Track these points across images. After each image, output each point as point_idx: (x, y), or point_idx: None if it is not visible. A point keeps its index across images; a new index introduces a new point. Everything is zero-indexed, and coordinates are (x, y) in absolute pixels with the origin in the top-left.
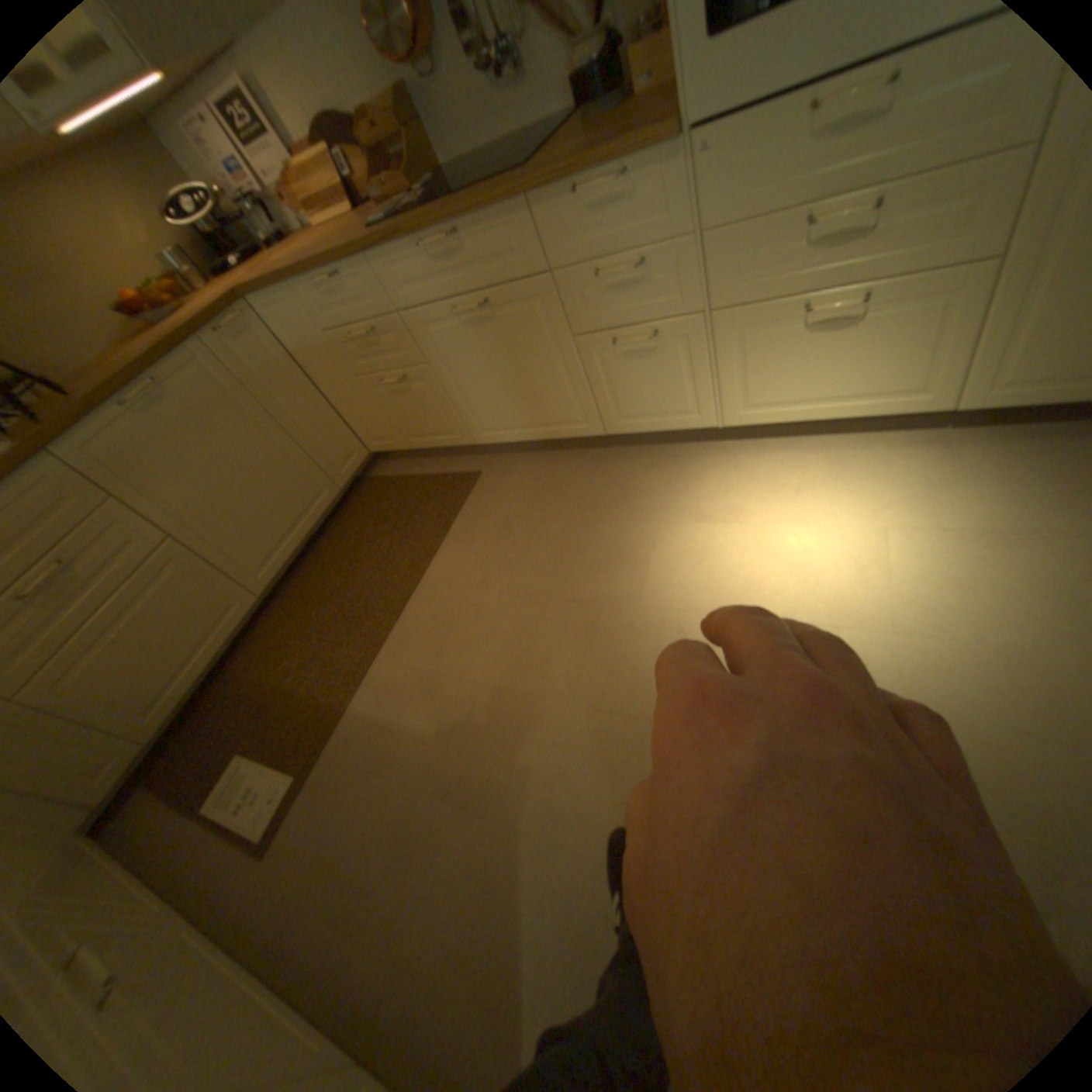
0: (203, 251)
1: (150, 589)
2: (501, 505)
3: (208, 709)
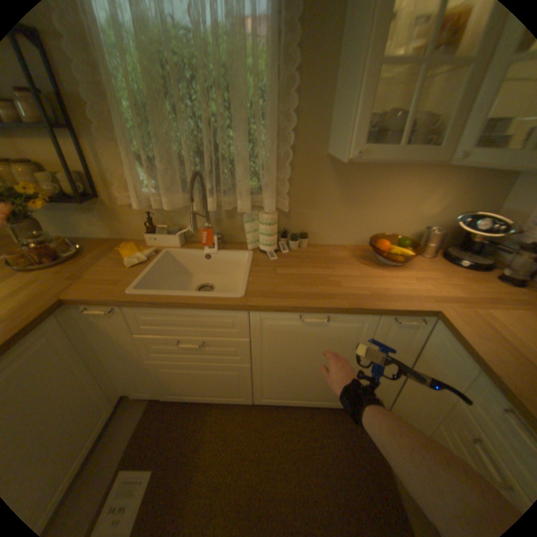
0: (456, 235)
1: (220, 372)
2: None
3: (187, 414)
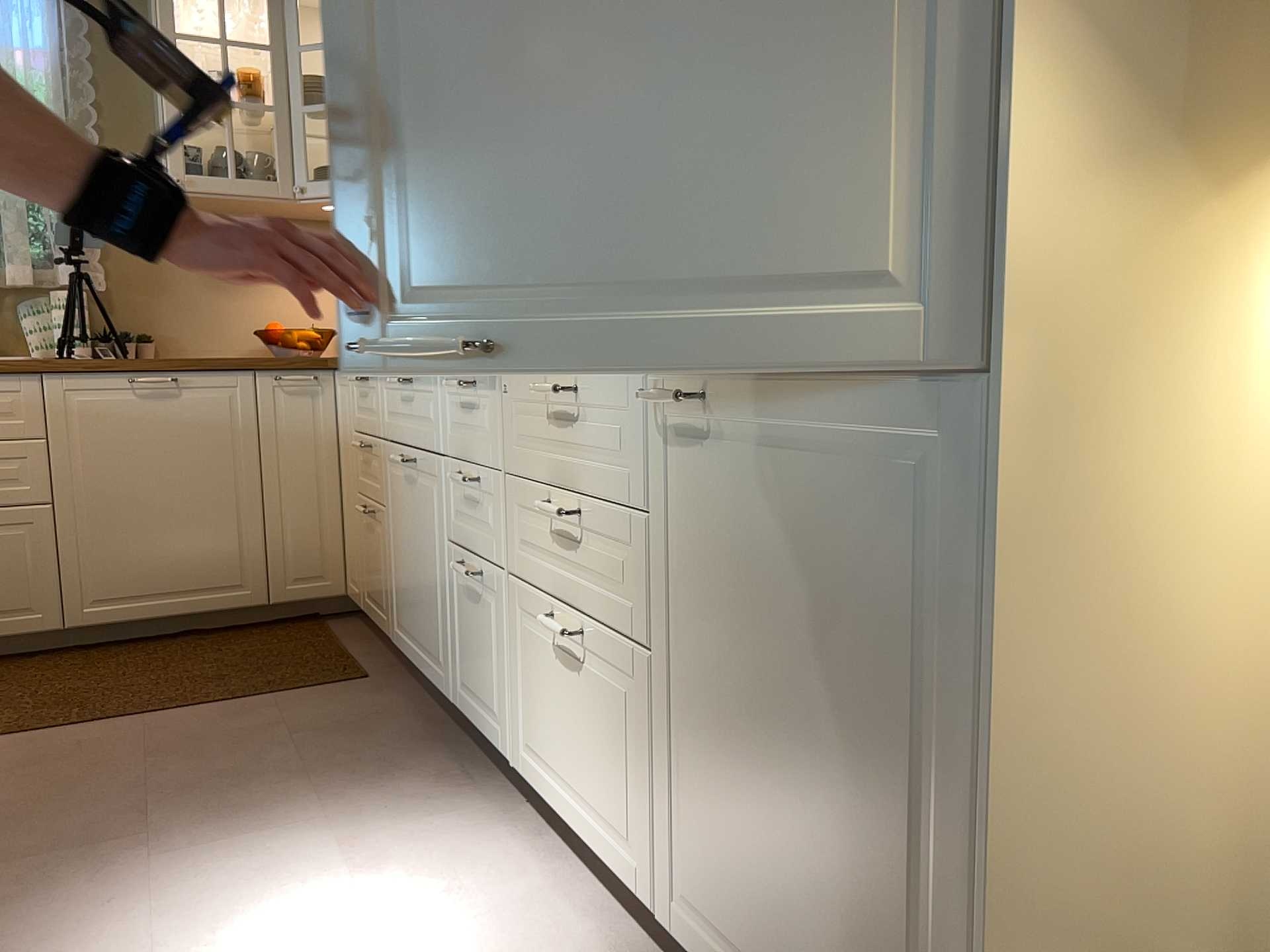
0: None
1: None
2: (310, 712)
3: None
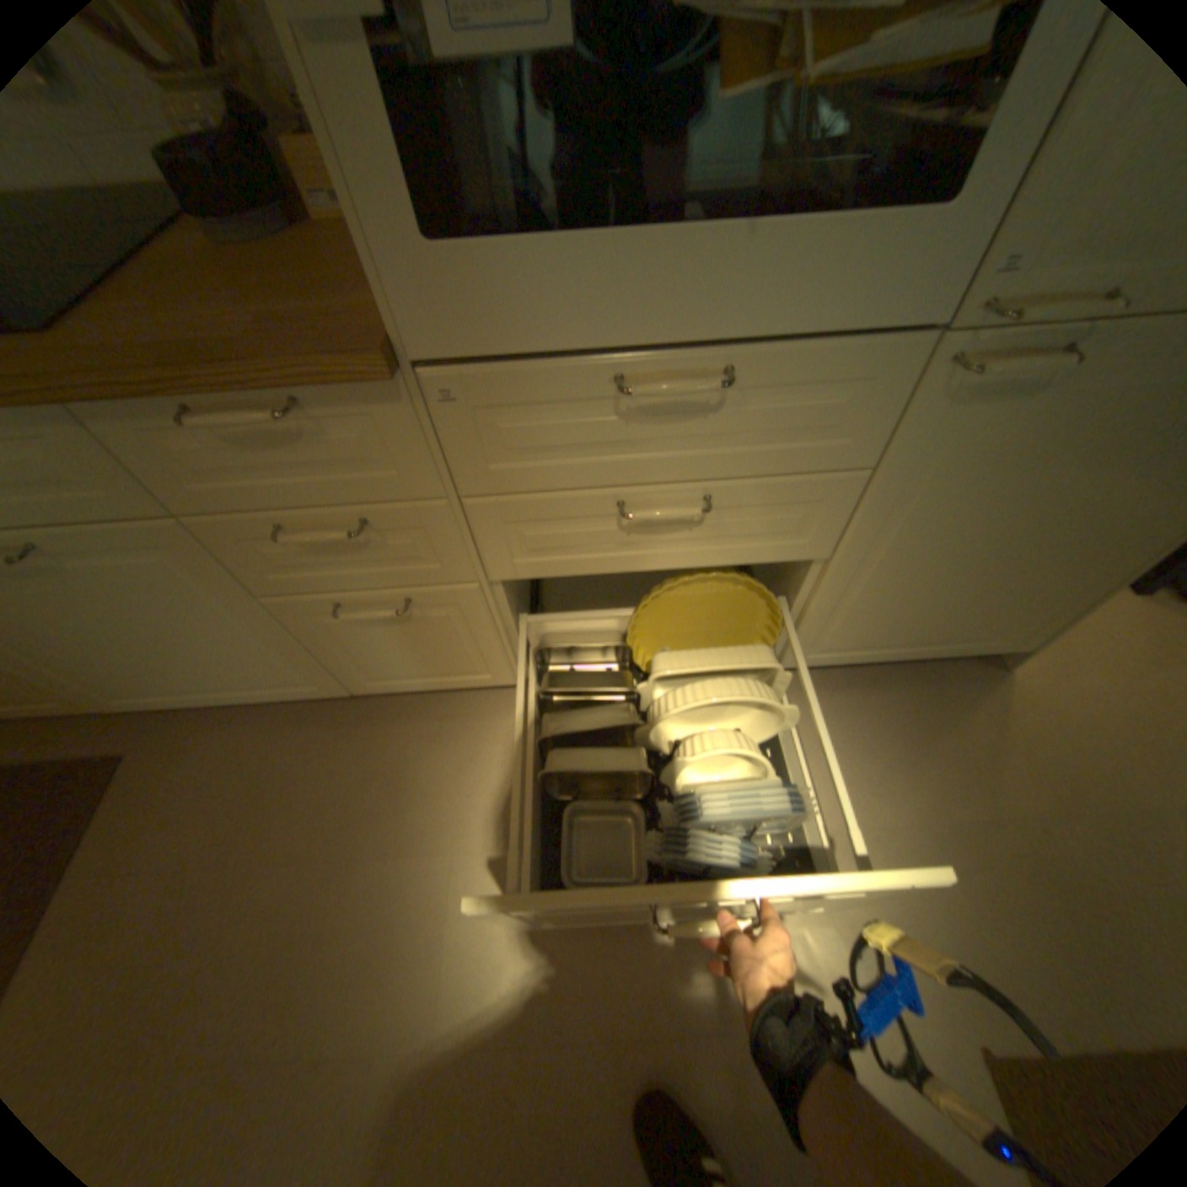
0: None
1: None
2: (164, 836)
3: None
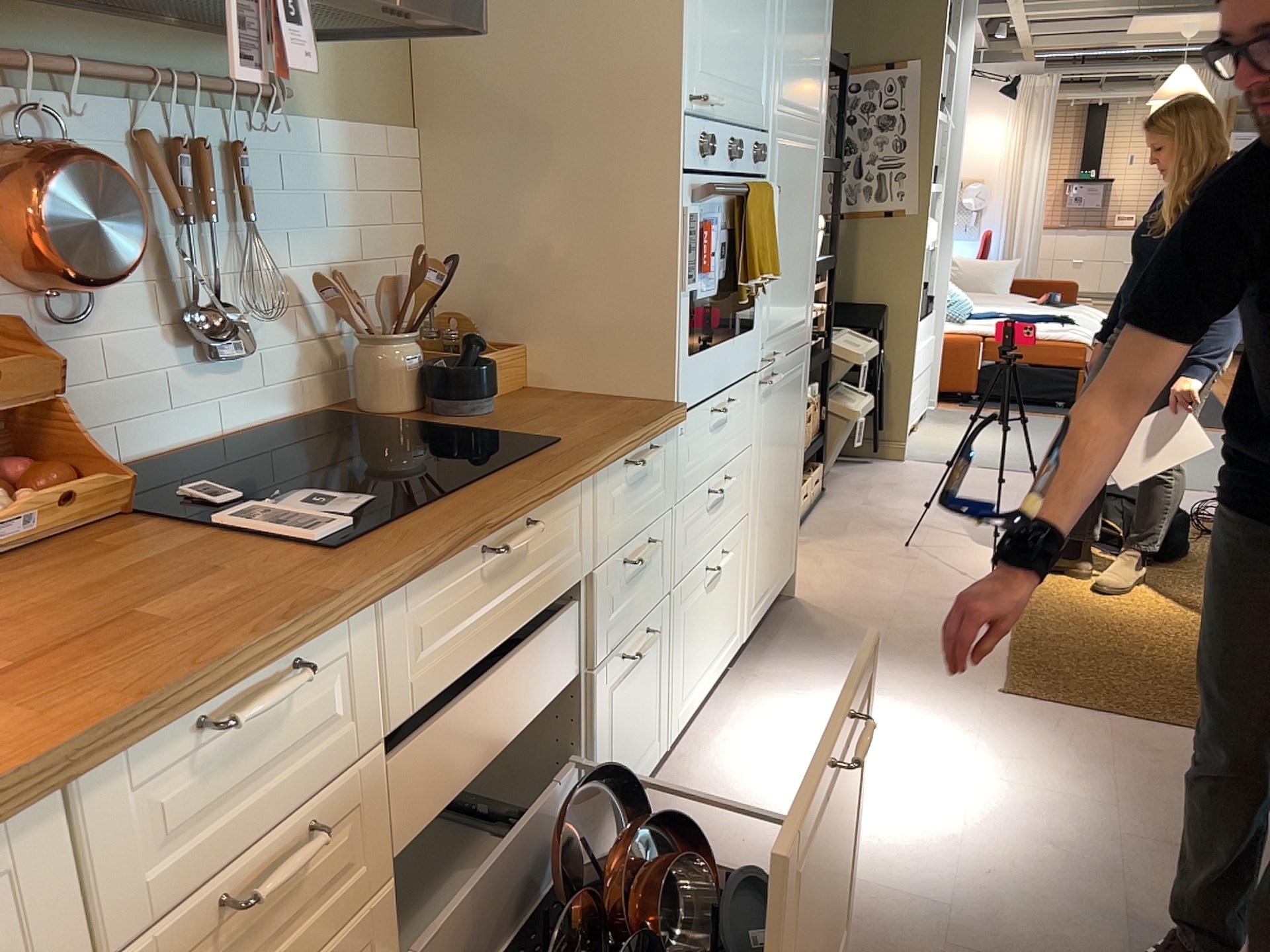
0: None
1: None
2: None
3: None
